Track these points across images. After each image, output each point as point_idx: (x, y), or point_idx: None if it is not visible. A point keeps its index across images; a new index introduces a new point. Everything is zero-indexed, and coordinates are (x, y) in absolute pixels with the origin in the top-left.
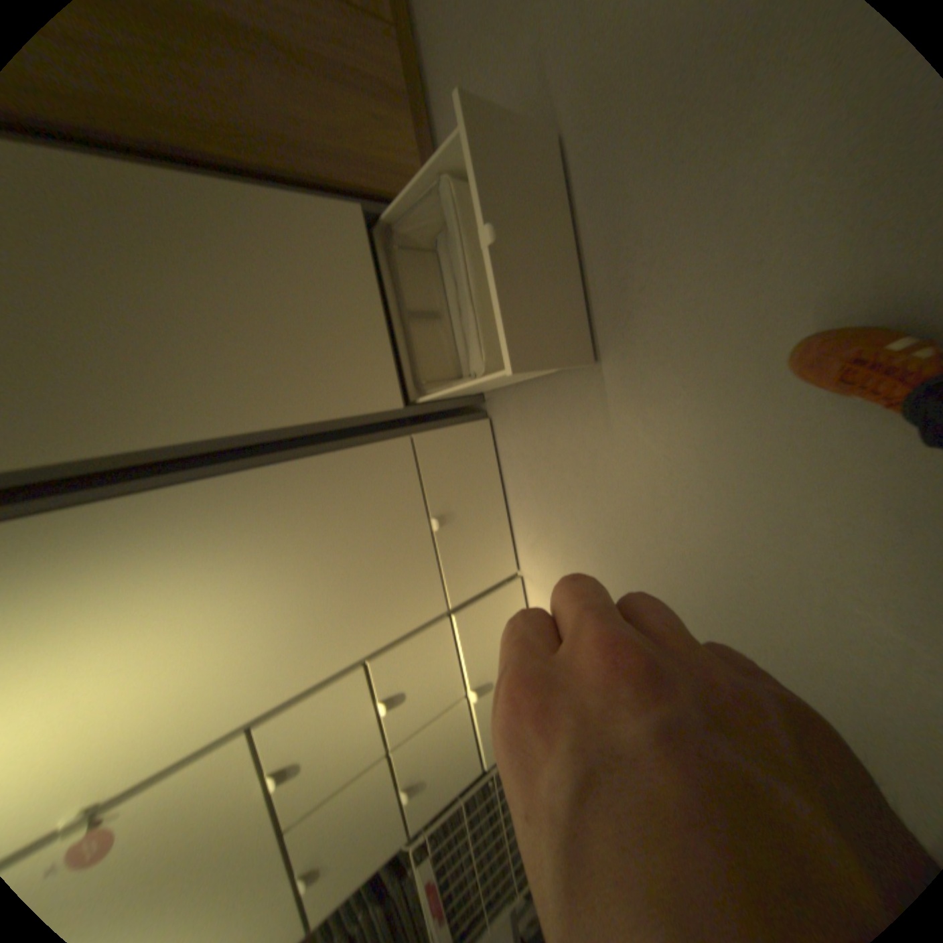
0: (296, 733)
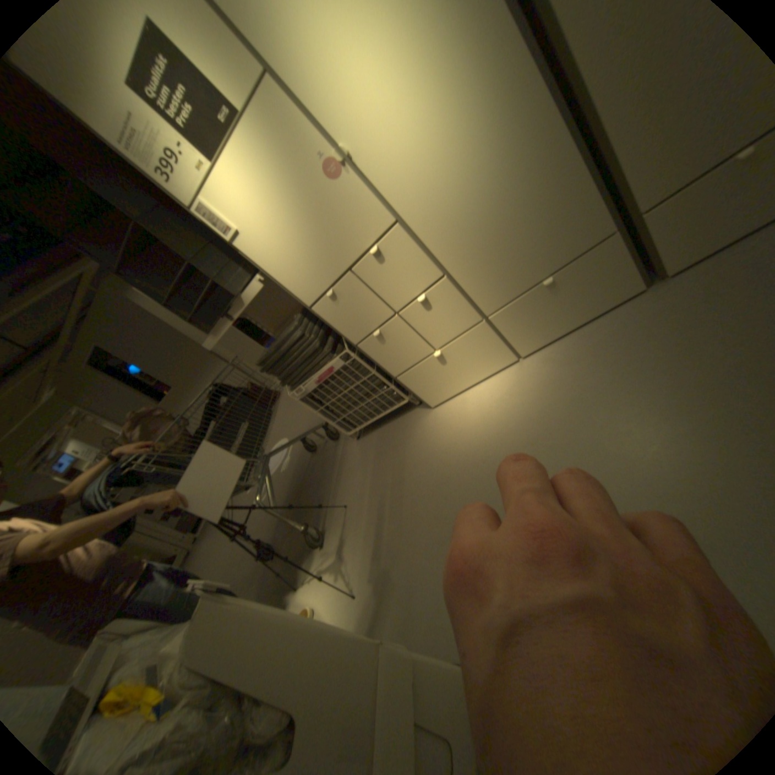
0: (401, 247)
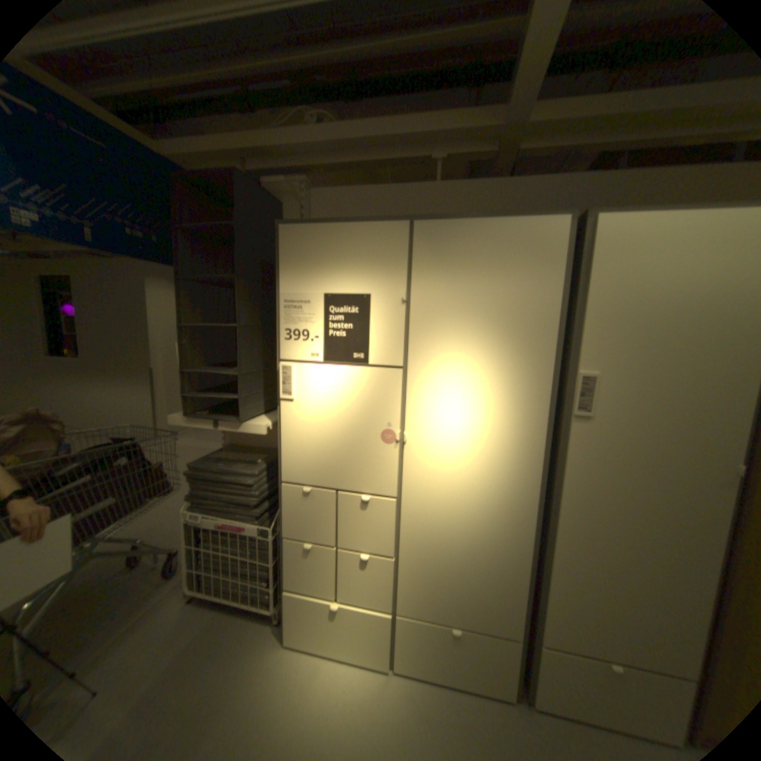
0: (382, 514)
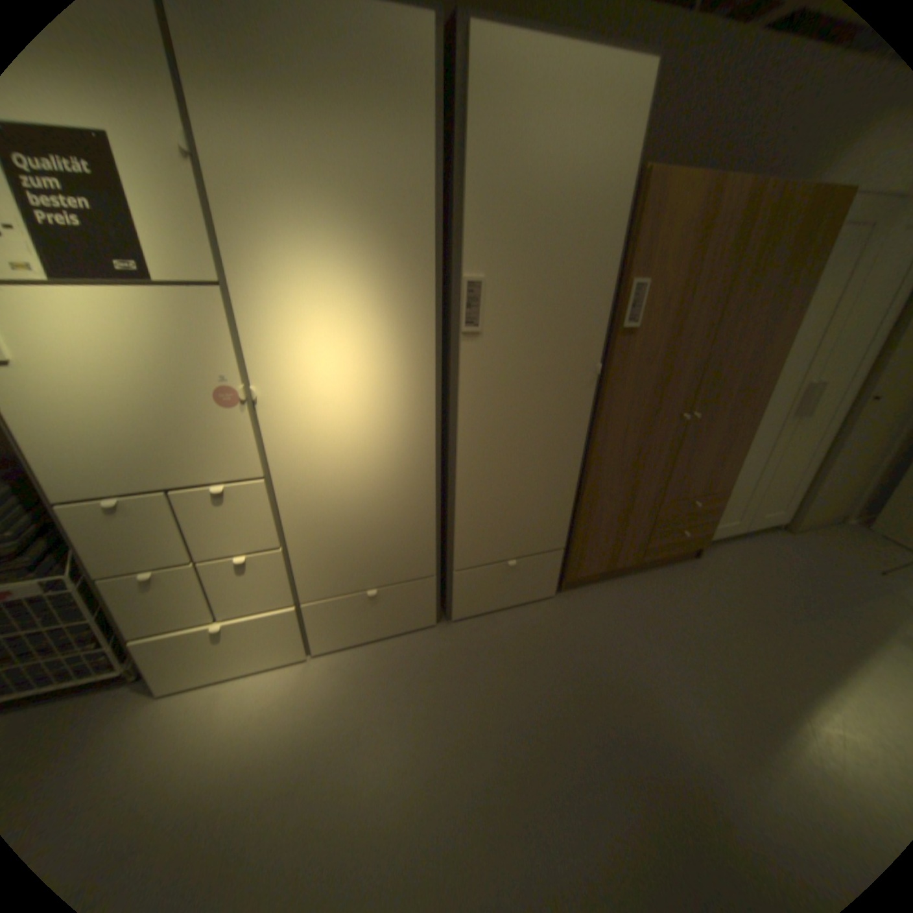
0: (249, 504)
